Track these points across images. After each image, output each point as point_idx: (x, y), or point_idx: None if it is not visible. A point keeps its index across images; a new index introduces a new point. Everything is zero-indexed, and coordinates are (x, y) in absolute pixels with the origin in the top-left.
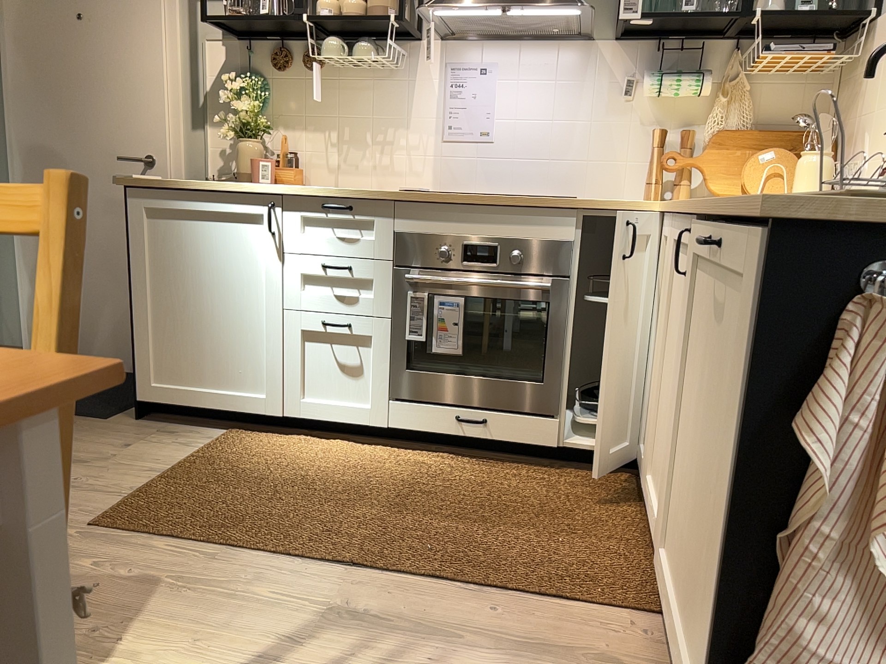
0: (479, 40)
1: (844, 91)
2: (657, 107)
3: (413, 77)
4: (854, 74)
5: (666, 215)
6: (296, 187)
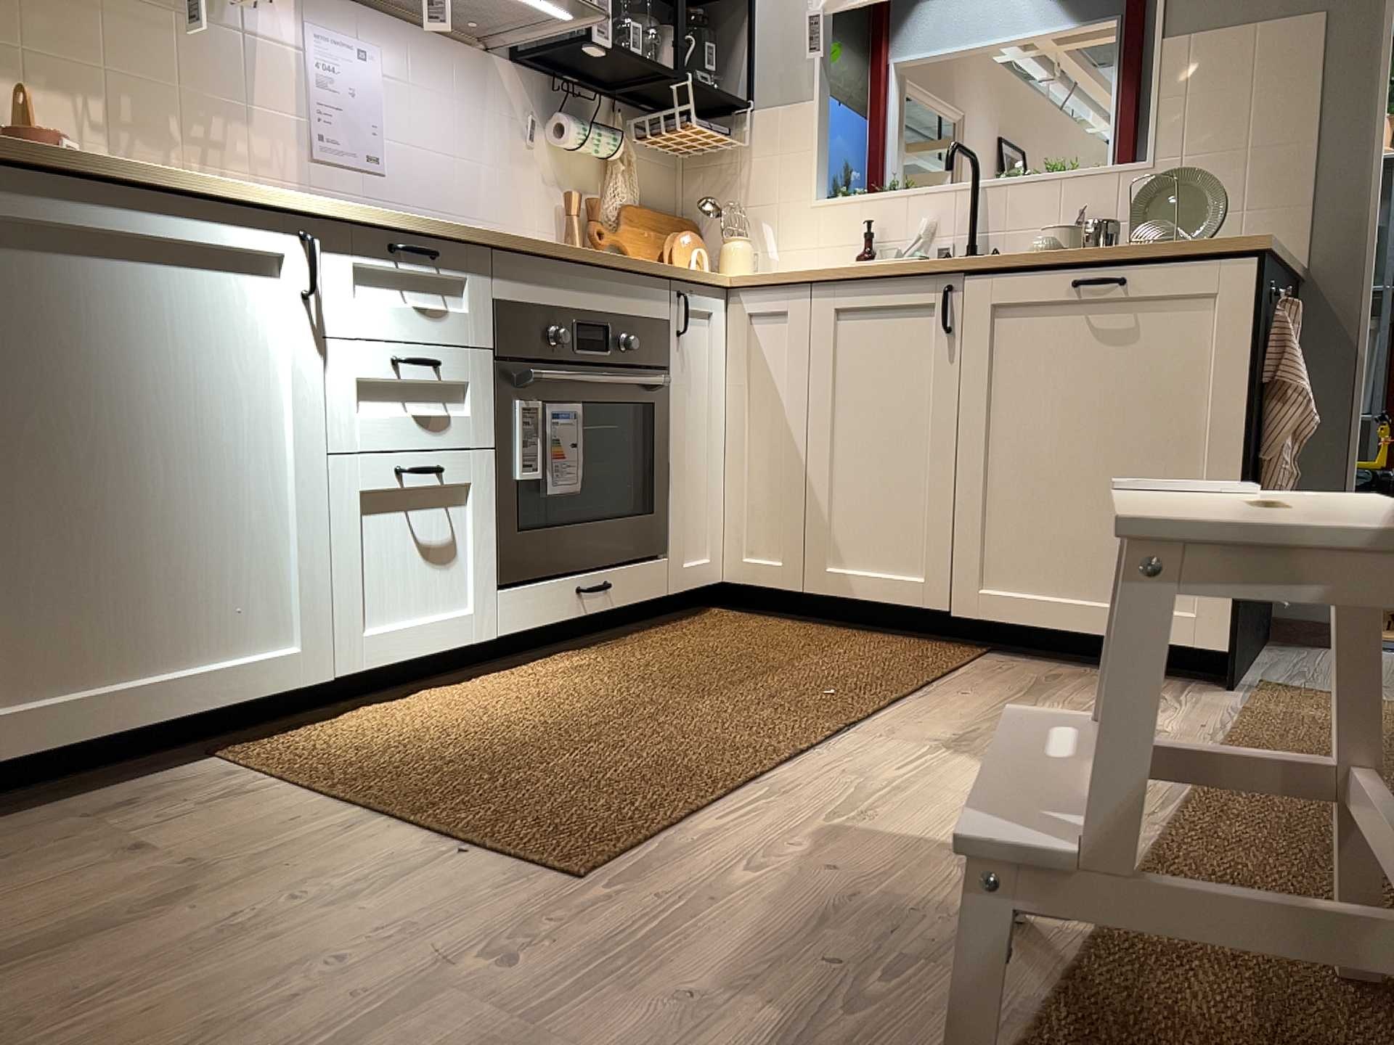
0: (339, 4)
1: (702, 177)
2: (558, 163)
3: (257, 34)
4: (719, 162)
5: (757, 286)
6: (341, 206)
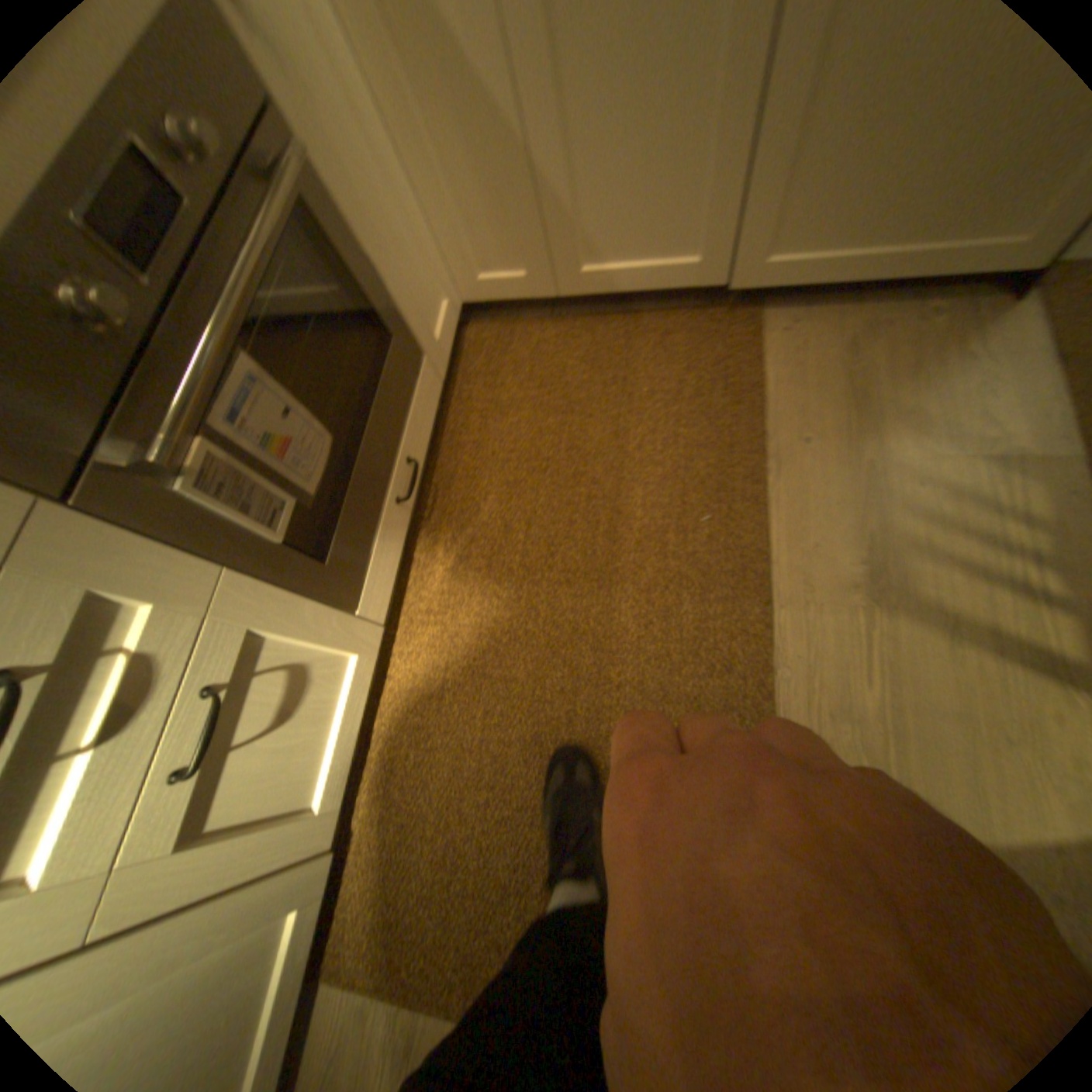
0: None
1: None
2: None
3: None
4: None
5: None
6: None
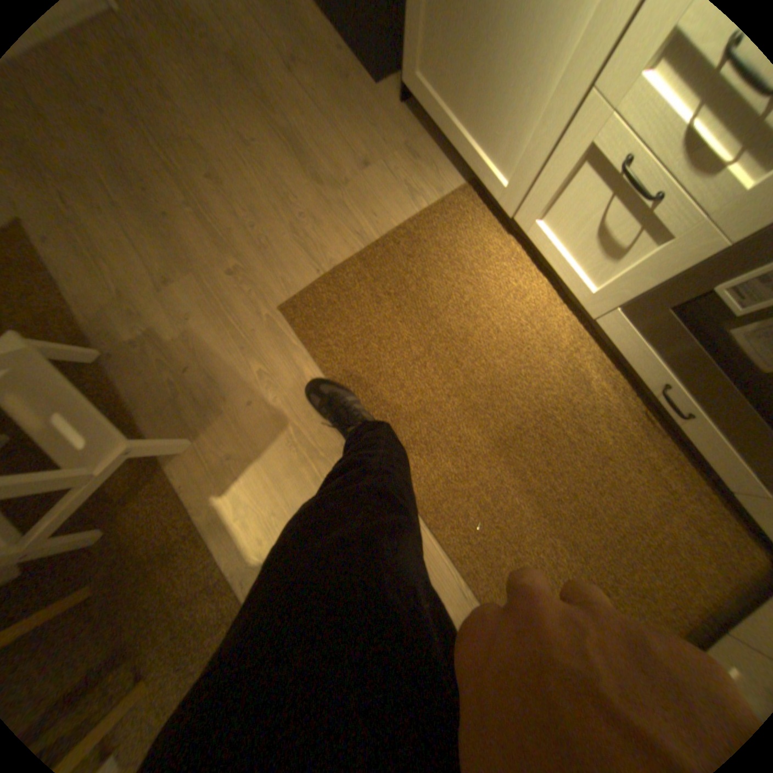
0: None
1: None
2: None
3: None
4: None
5: None
6: None
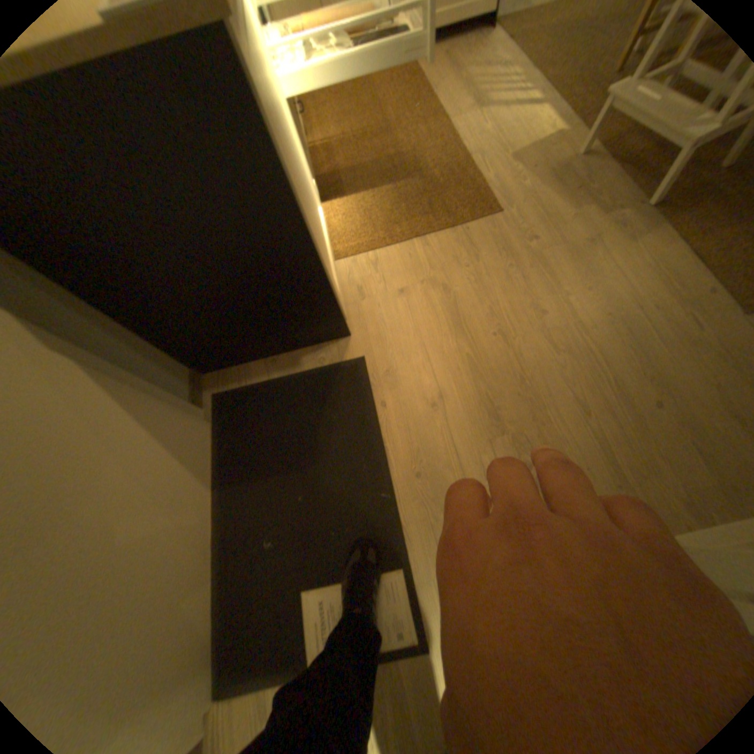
0: None
1: None
2: None
3: None
4: None
5: None
6: None
